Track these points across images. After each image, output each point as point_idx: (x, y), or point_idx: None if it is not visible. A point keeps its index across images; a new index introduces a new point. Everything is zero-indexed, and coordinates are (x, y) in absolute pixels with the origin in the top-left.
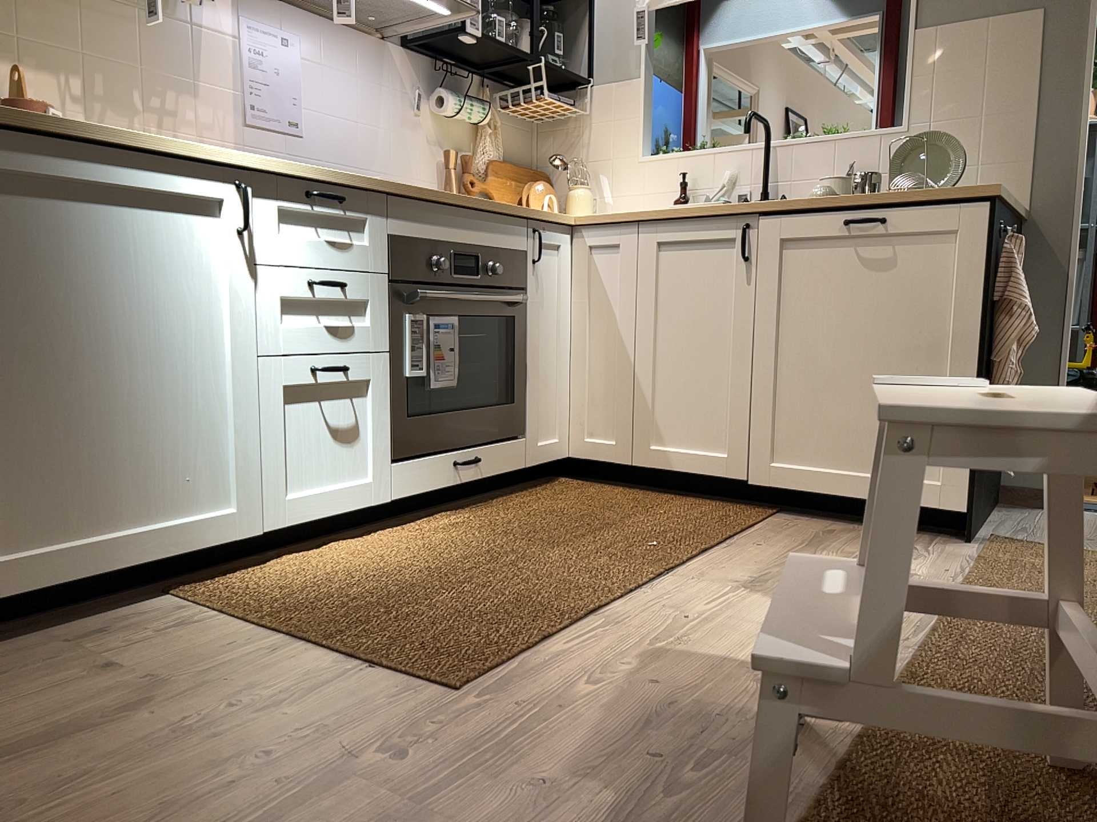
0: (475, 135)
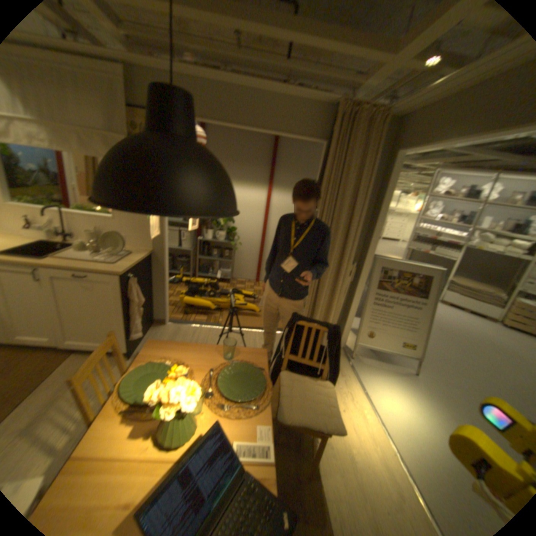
0: None
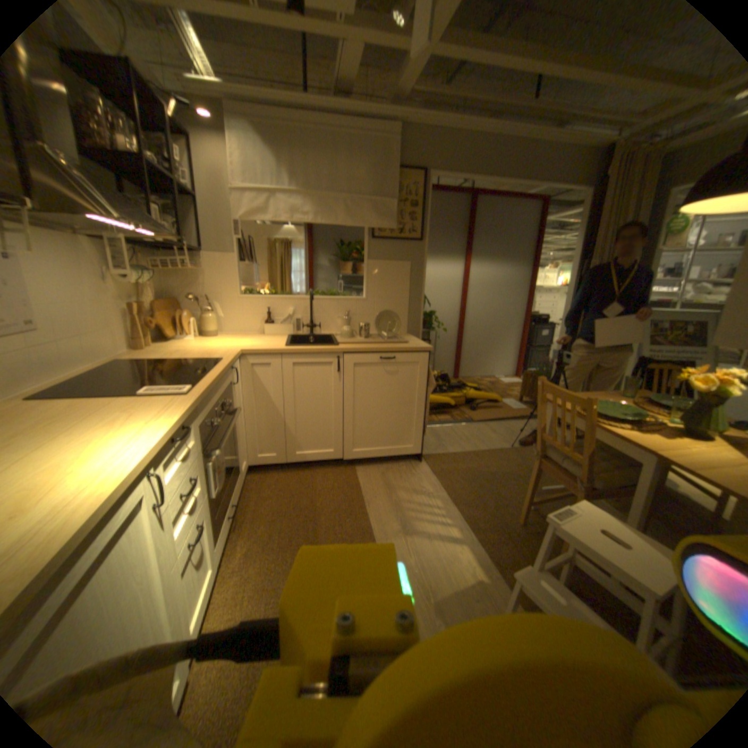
0: (133, 282)
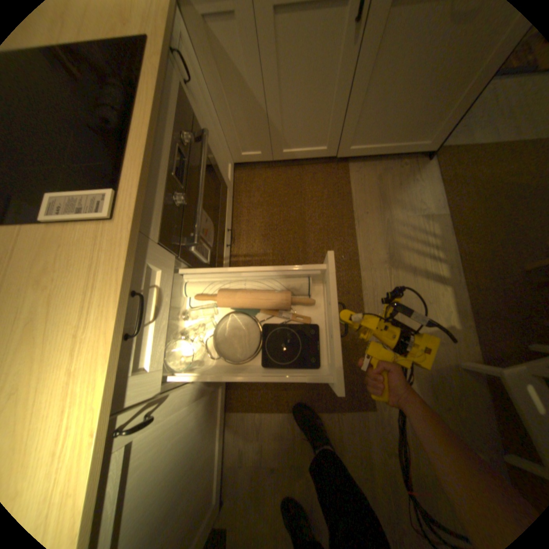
0: None
